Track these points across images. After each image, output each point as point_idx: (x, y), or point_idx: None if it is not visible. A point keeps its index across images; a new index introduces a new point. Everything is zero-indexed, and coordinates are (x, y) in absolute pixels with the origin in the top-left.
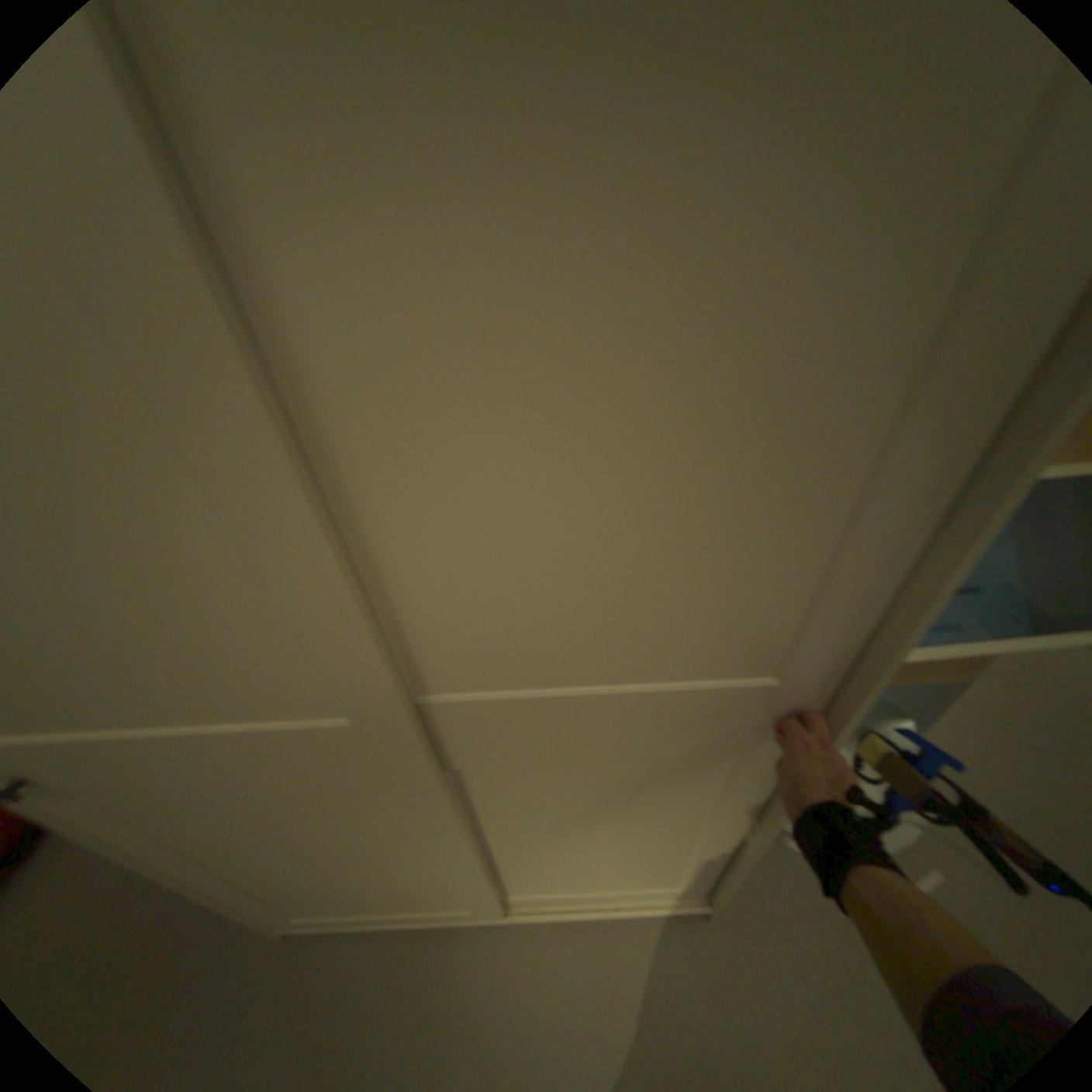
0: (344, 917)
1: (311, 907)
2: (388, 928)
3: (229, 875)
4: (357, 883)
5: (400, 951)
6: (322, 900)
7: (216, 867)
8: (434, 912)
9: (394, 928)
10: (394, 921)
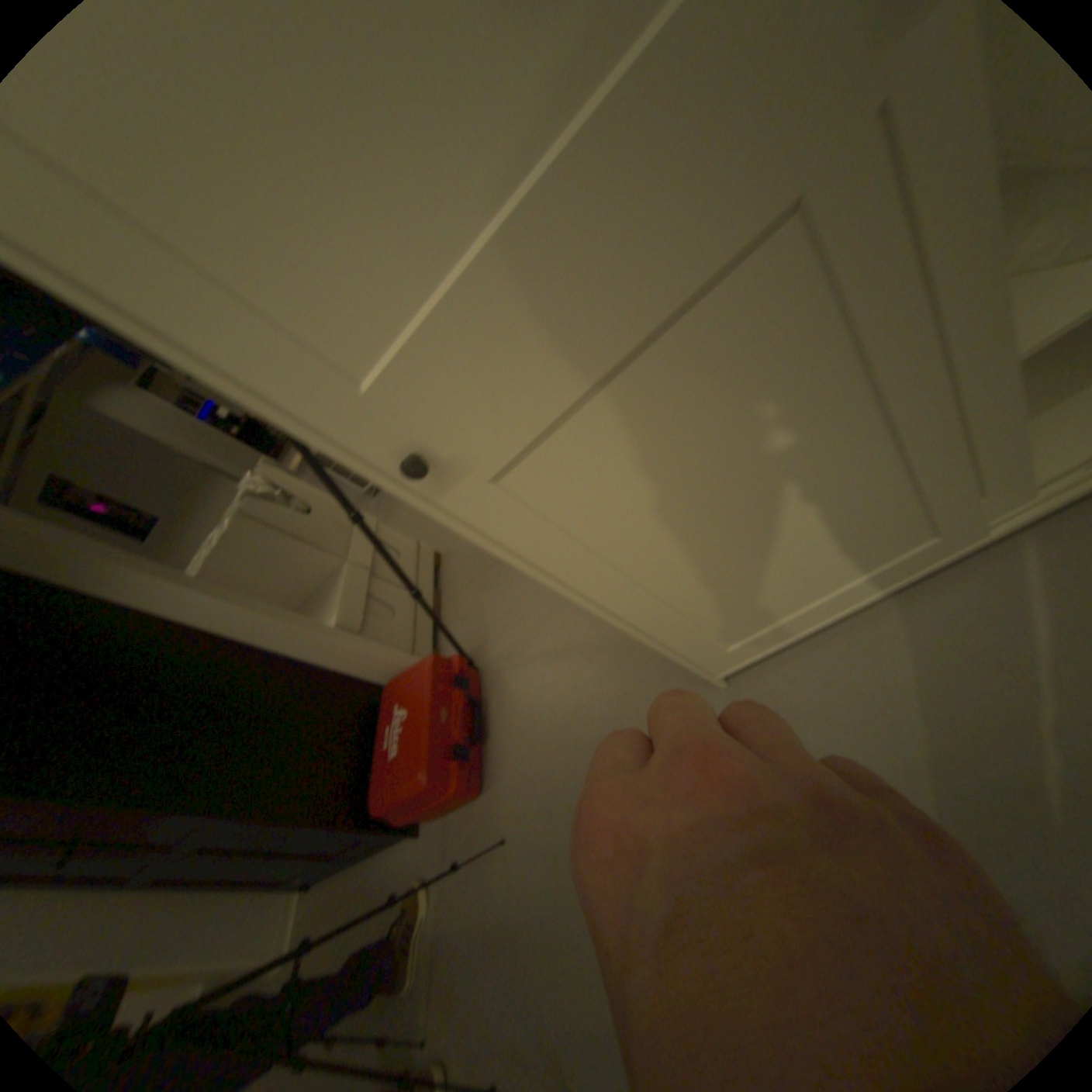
0: (786, 608)
1: (747, 600)
2: (842, 608)
3: (651, 566)
4: (788, 519)
5: (869, 633)
6: (755, 578)
7: (634, 553)
8: (893, 548)
9: (844, 620)
10: (846, 591)
